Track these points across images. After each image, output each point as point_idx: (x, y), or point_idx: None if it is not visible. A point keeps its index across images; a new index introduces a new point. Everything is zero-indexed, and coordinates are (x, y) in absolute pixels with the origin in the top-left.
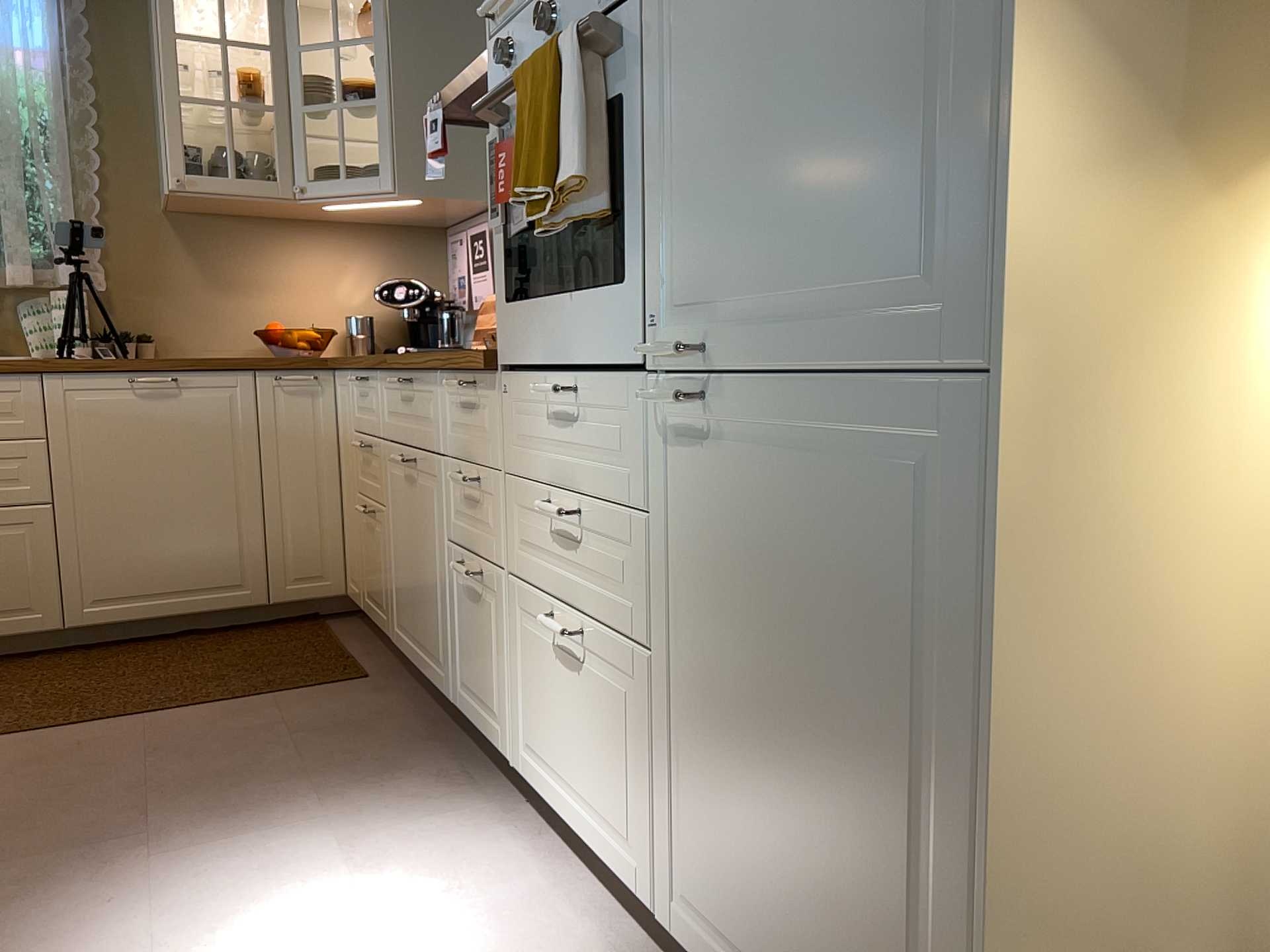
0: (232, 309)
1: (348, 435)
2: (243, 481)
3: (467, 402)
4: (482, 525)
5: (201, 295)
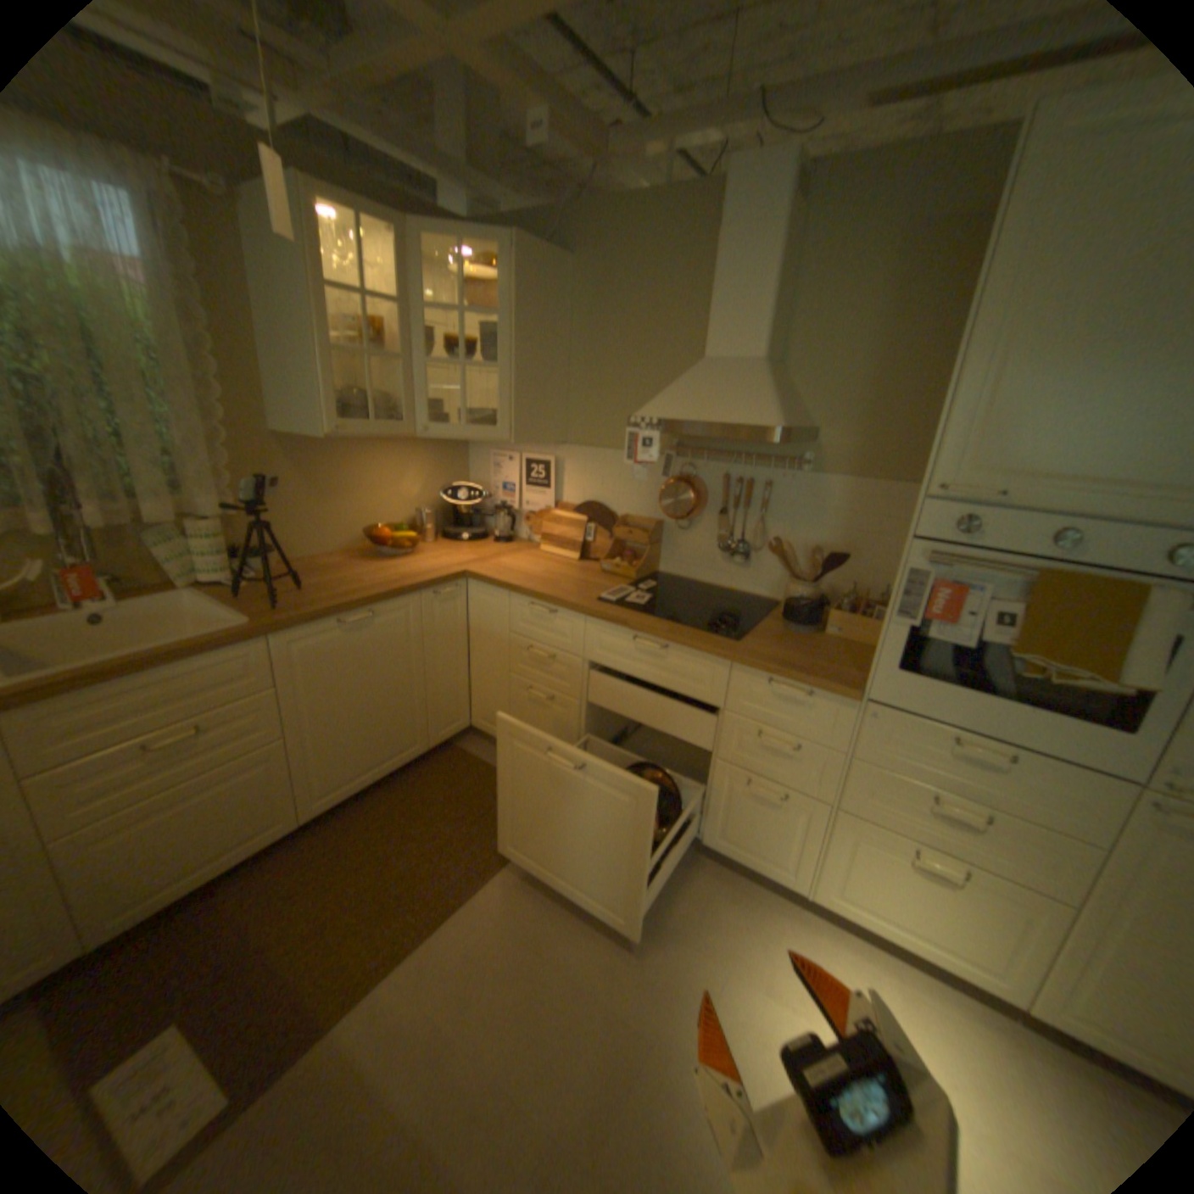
0: (330, 514)
1: (496, 633)
2: (414, 675)
3: (784, 696)
4: (792, 770)
5: (306, 506)
